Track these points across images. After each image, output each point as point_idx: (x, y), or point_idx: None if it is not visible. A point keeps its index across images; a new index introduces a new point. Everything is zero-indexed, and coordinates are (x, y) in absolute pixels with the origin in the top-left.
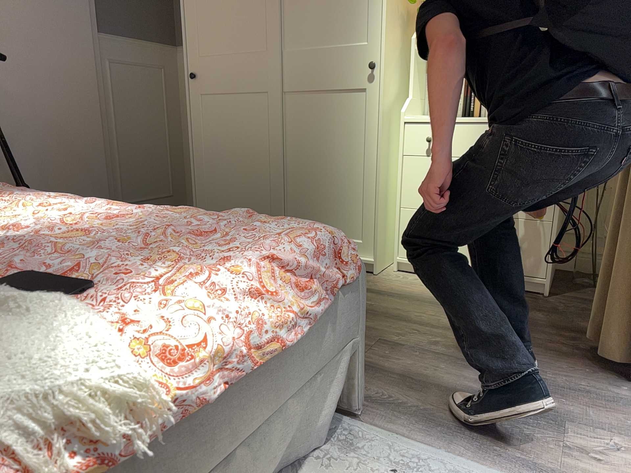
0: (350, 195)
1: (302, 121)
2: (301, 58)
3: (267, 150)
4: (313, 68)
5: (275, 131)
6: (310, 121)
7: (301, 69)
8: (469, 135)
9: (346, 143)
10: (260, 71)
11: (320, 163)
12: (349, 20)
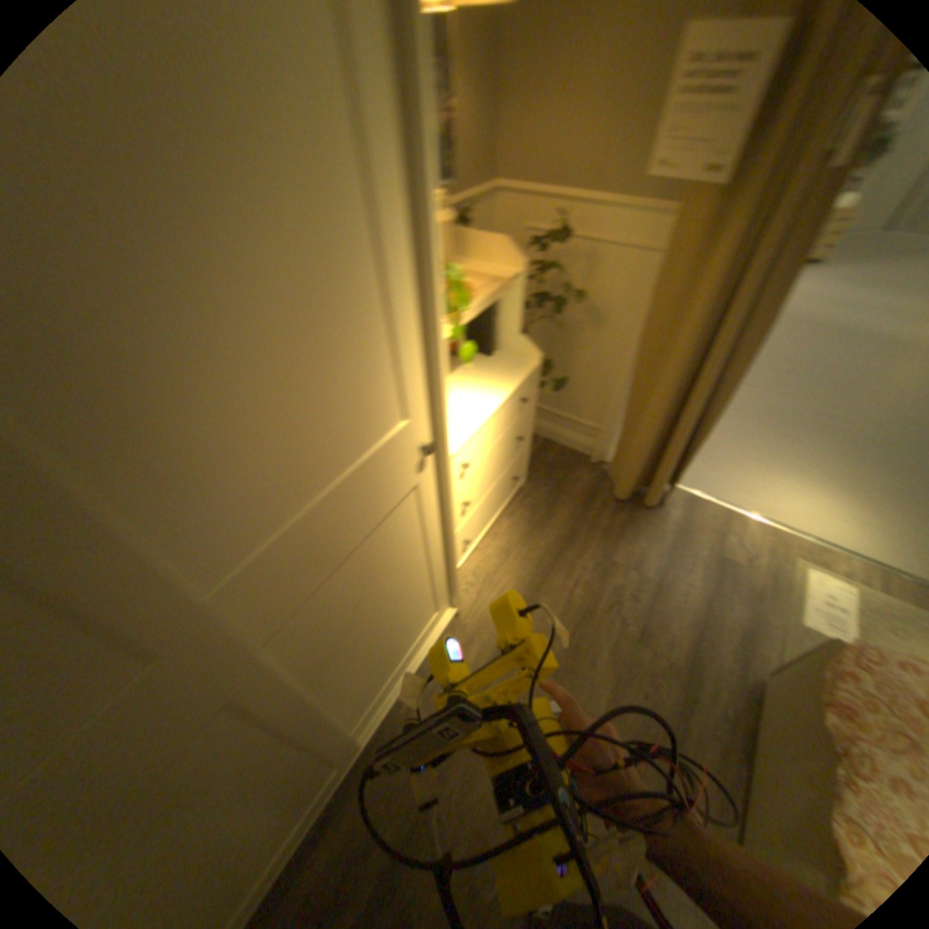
0: (417, 600)
1: (324, 627)
2: (280, 553)
3: (282, 741)
4: (317, 543)
5: (287, 706)
6: (340, 609)
7: (290, 569)
8: (489, 428)
9: (403, 565)
10: (165, 706)
11: (373, 625)
12: (365, 399)
